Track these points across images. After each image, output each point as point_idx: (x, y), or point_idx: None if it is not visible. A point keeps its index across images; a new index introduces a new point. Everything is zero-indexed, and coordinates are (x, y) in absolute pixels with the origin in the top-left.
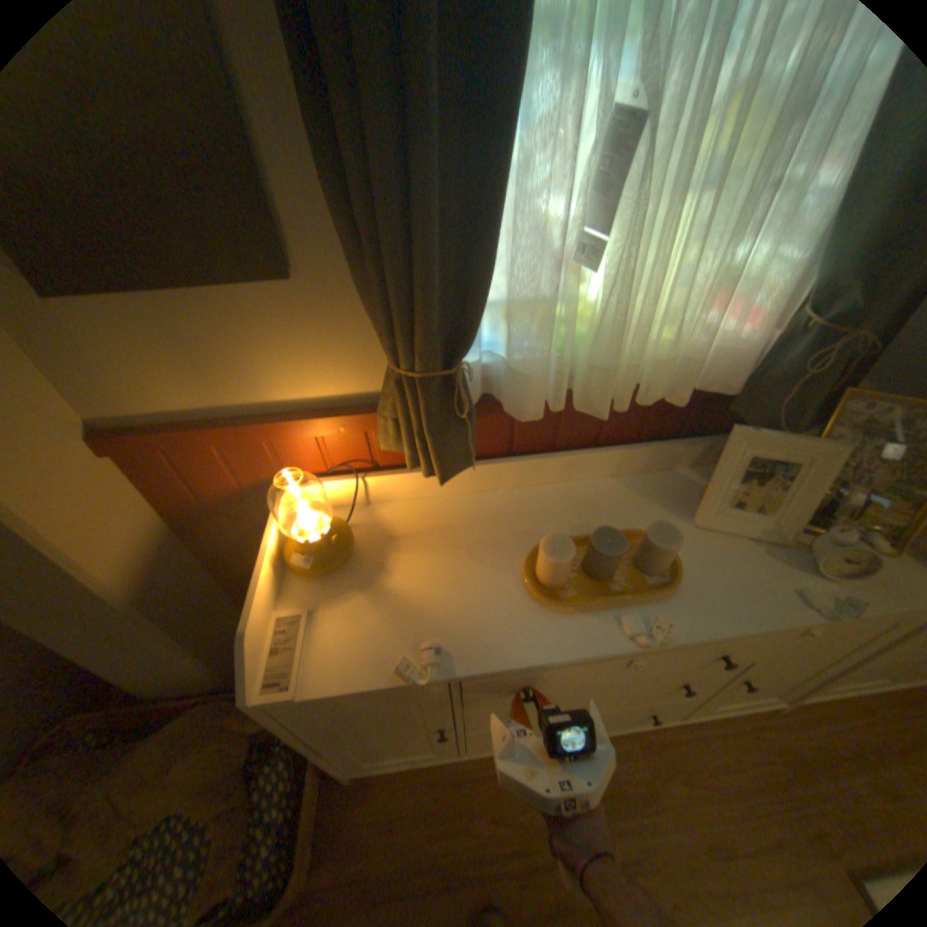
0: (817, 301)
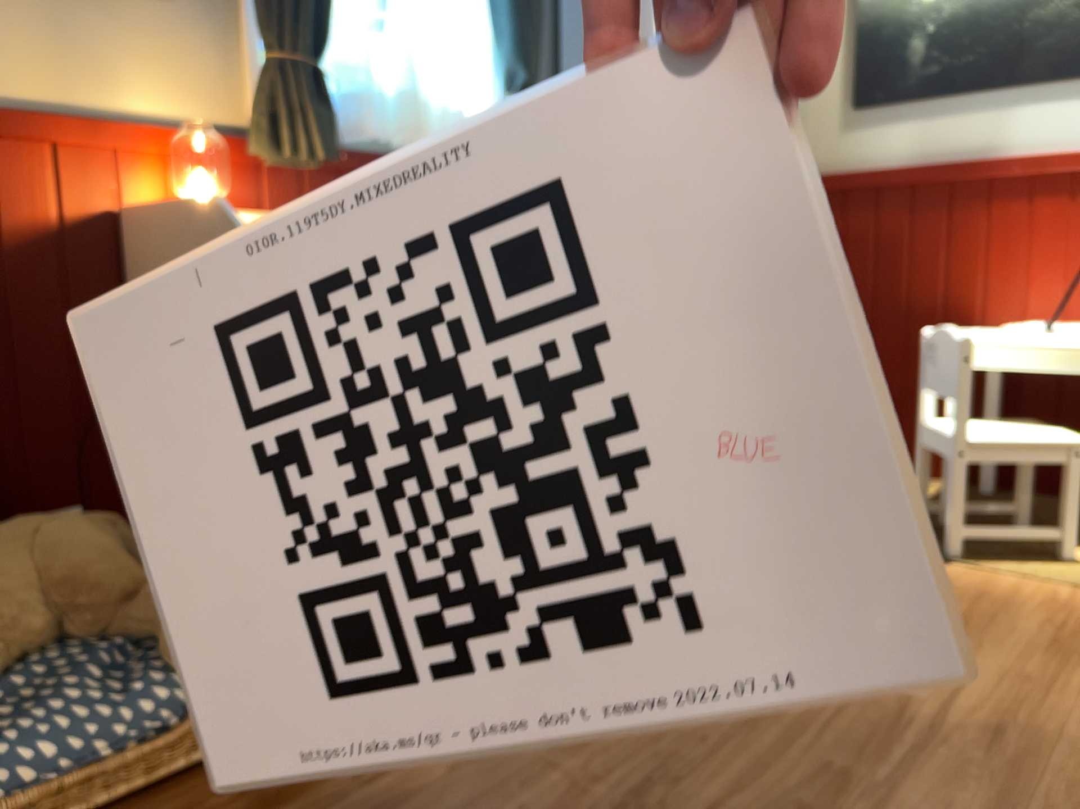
0: (506, 90)
